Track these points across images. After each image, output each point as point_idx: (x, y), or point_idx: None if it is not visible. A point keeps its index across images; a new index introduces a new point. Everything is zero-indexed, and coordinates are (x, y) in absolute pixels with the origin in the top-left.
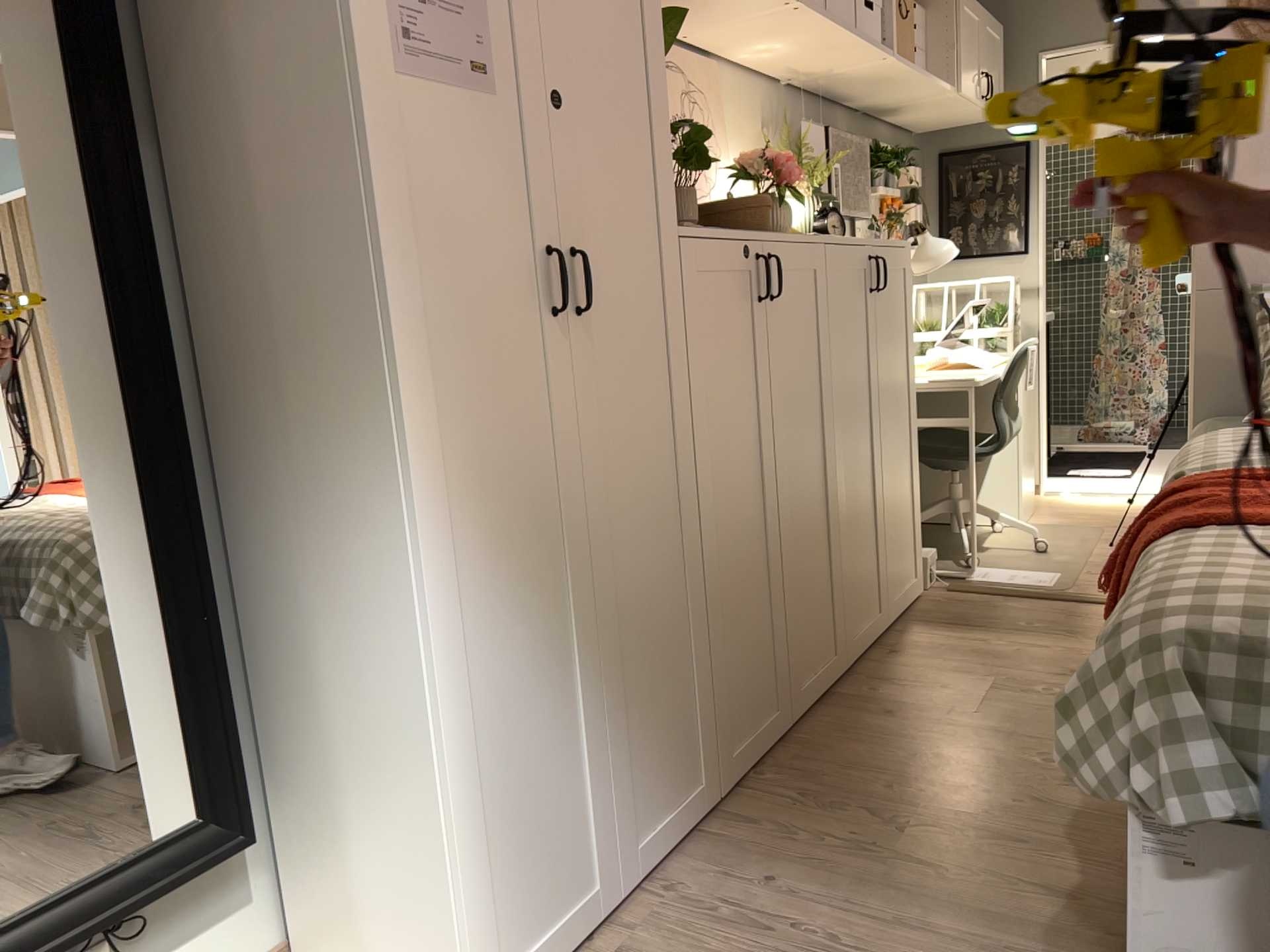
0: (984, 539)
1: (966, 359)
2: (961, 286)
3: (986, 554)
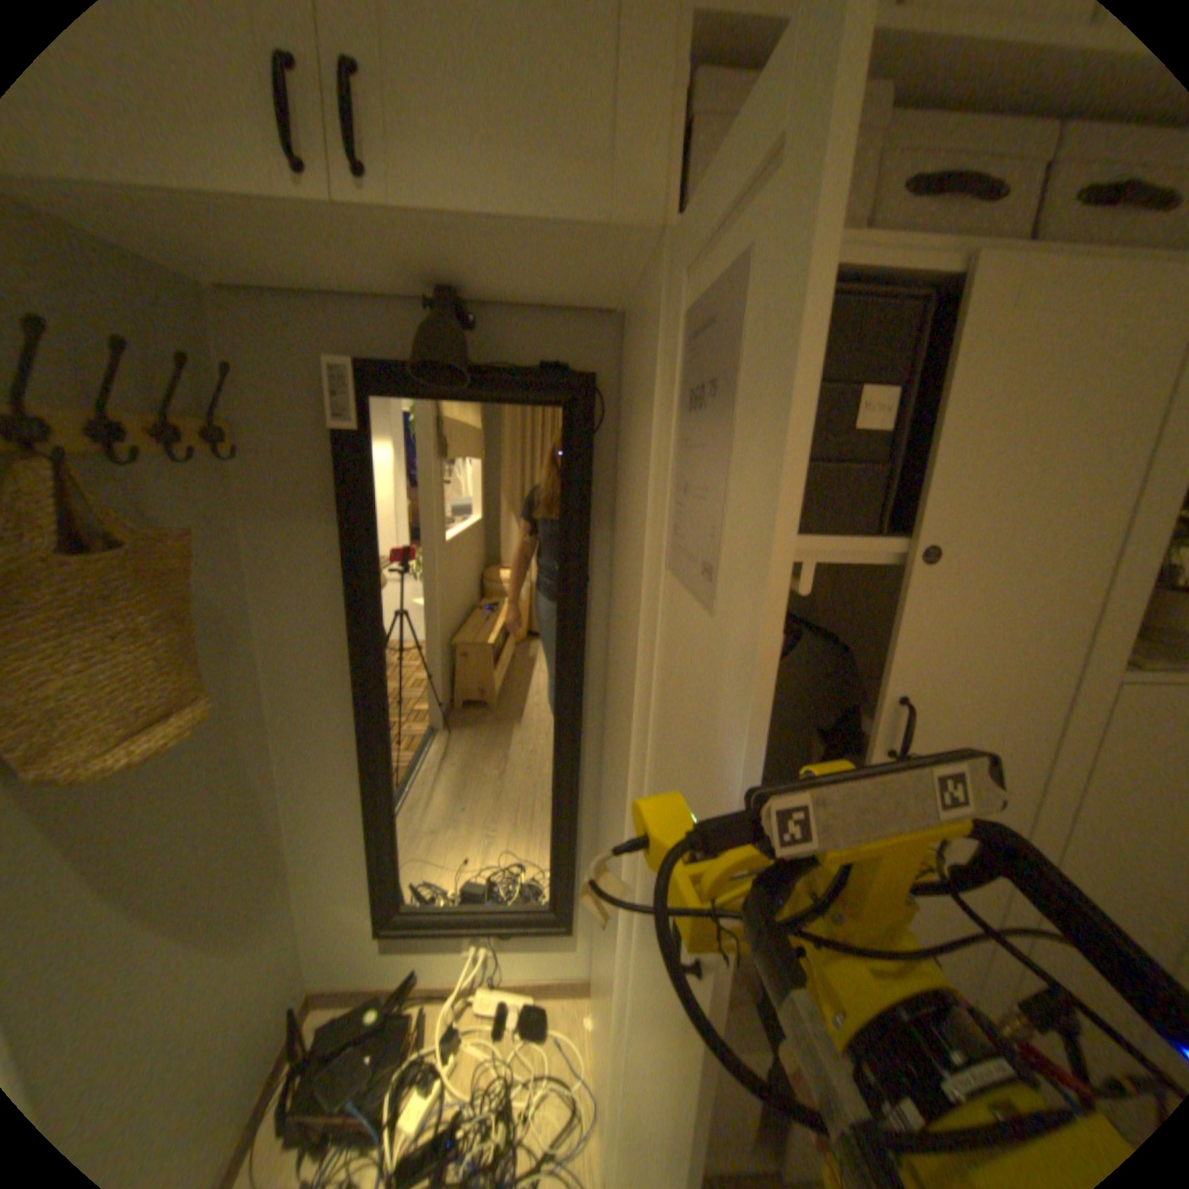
0: None
1: None
2: None
3: None
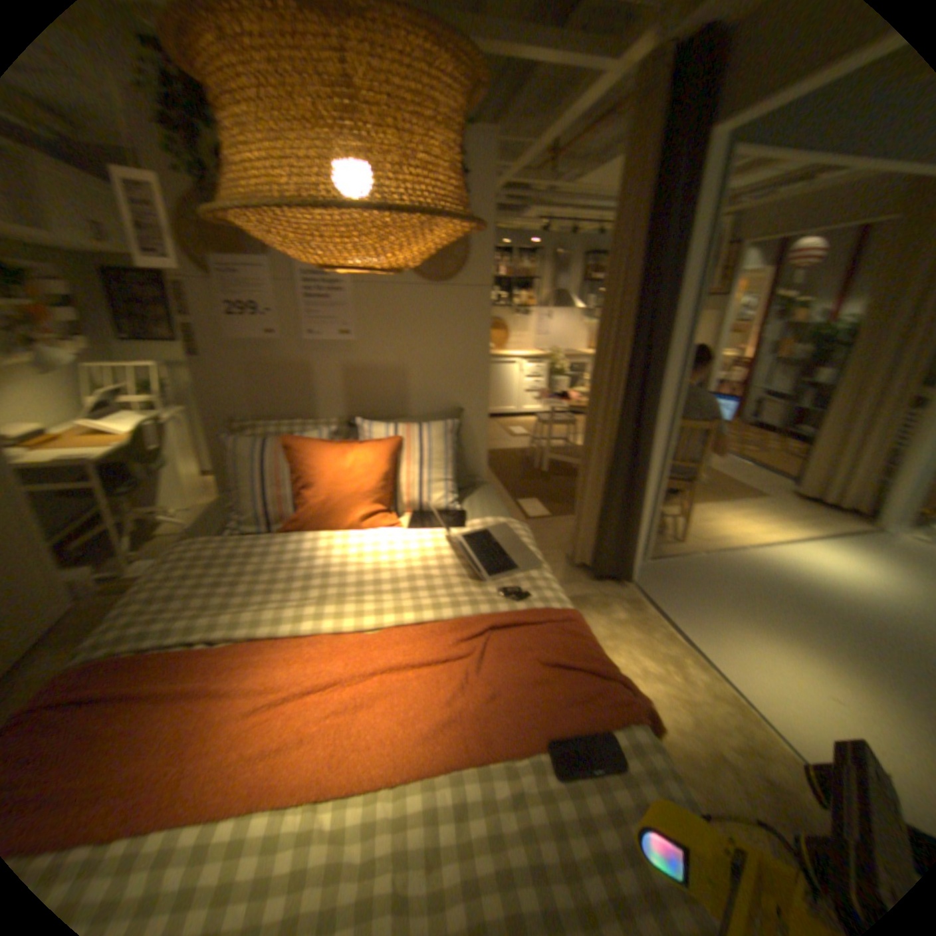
0: (156, 527)
1: (106, 427)
2: (116, 365)
3: (148, 544)
